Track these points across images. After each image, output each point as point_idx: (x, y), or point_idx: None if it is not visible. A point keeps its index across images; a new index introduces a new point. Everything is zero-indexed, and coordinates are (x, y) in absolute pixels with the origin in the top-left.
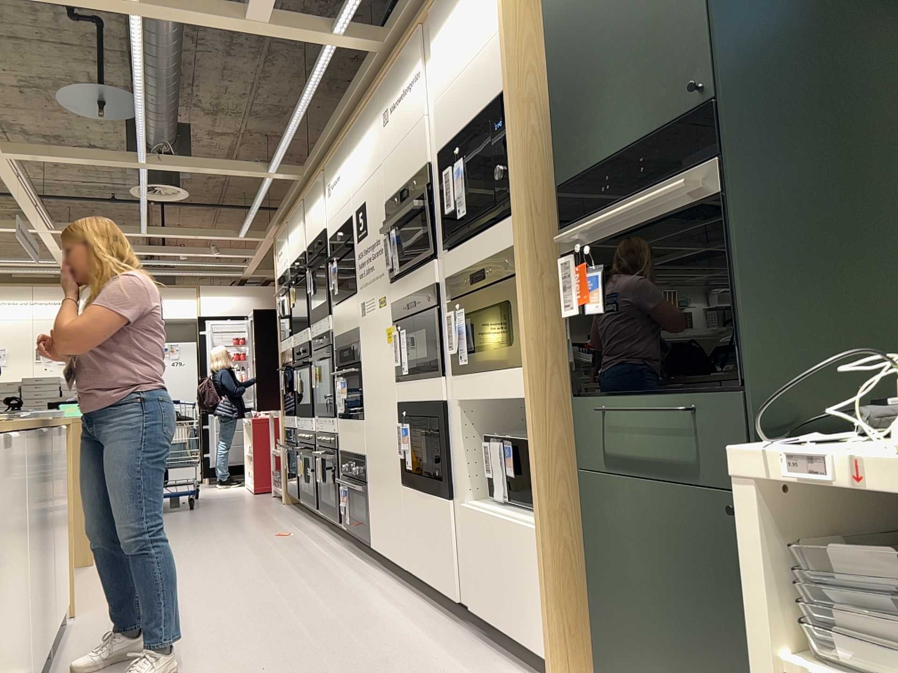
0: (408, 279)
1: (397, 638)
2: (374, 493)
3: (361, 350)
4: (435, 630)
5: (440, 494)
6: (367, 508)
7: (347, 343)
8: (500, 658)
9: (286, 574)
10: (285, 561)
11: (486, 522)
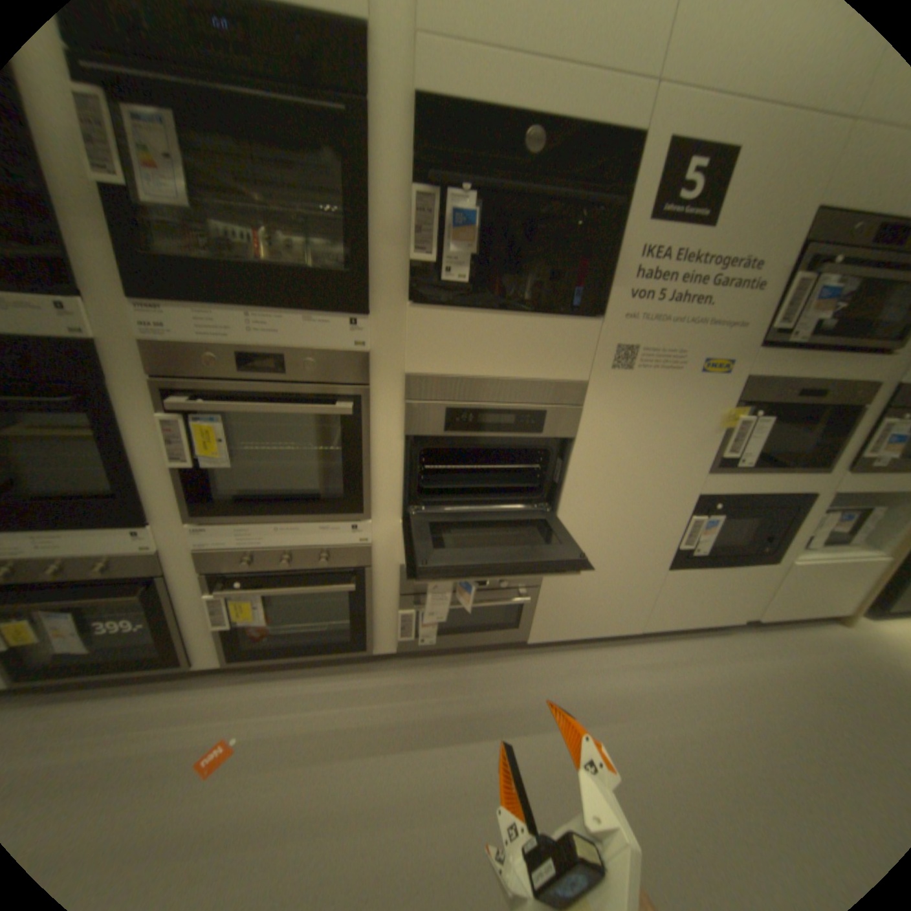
0: (820, 359)
1: (772, 683)
2: (565, 592)
3: (590, 422)
4: (745, 653)
5: (759, 564)
6: (526, 611)
7: (503, 400)
8: (795, 634)
9: (528, 771)
10: (445, 768)
11: (827, 569)
